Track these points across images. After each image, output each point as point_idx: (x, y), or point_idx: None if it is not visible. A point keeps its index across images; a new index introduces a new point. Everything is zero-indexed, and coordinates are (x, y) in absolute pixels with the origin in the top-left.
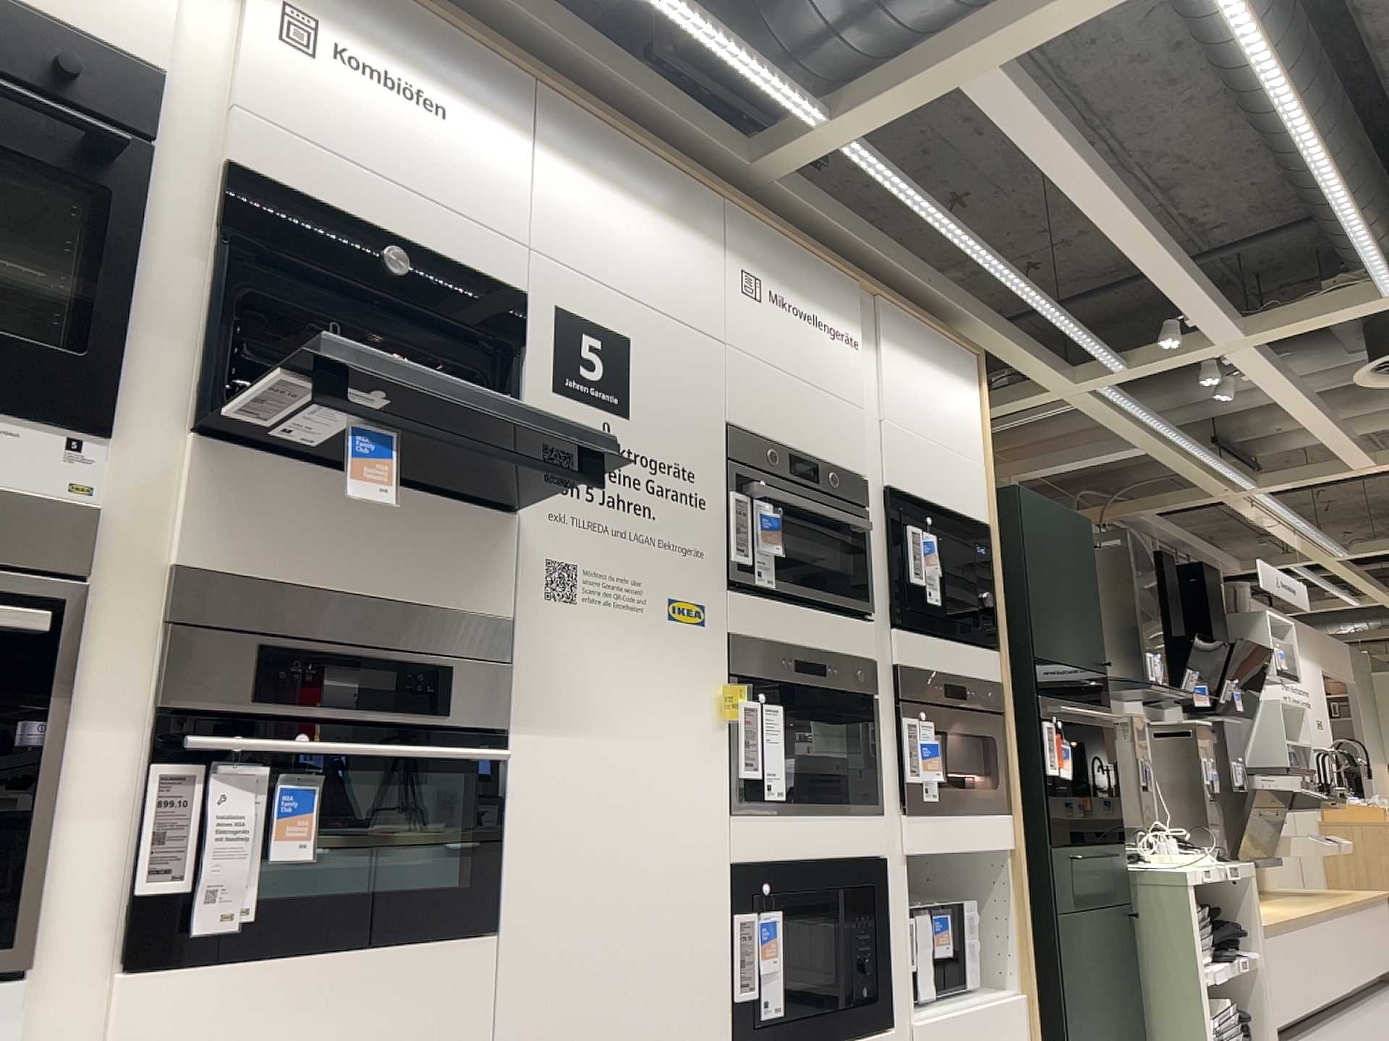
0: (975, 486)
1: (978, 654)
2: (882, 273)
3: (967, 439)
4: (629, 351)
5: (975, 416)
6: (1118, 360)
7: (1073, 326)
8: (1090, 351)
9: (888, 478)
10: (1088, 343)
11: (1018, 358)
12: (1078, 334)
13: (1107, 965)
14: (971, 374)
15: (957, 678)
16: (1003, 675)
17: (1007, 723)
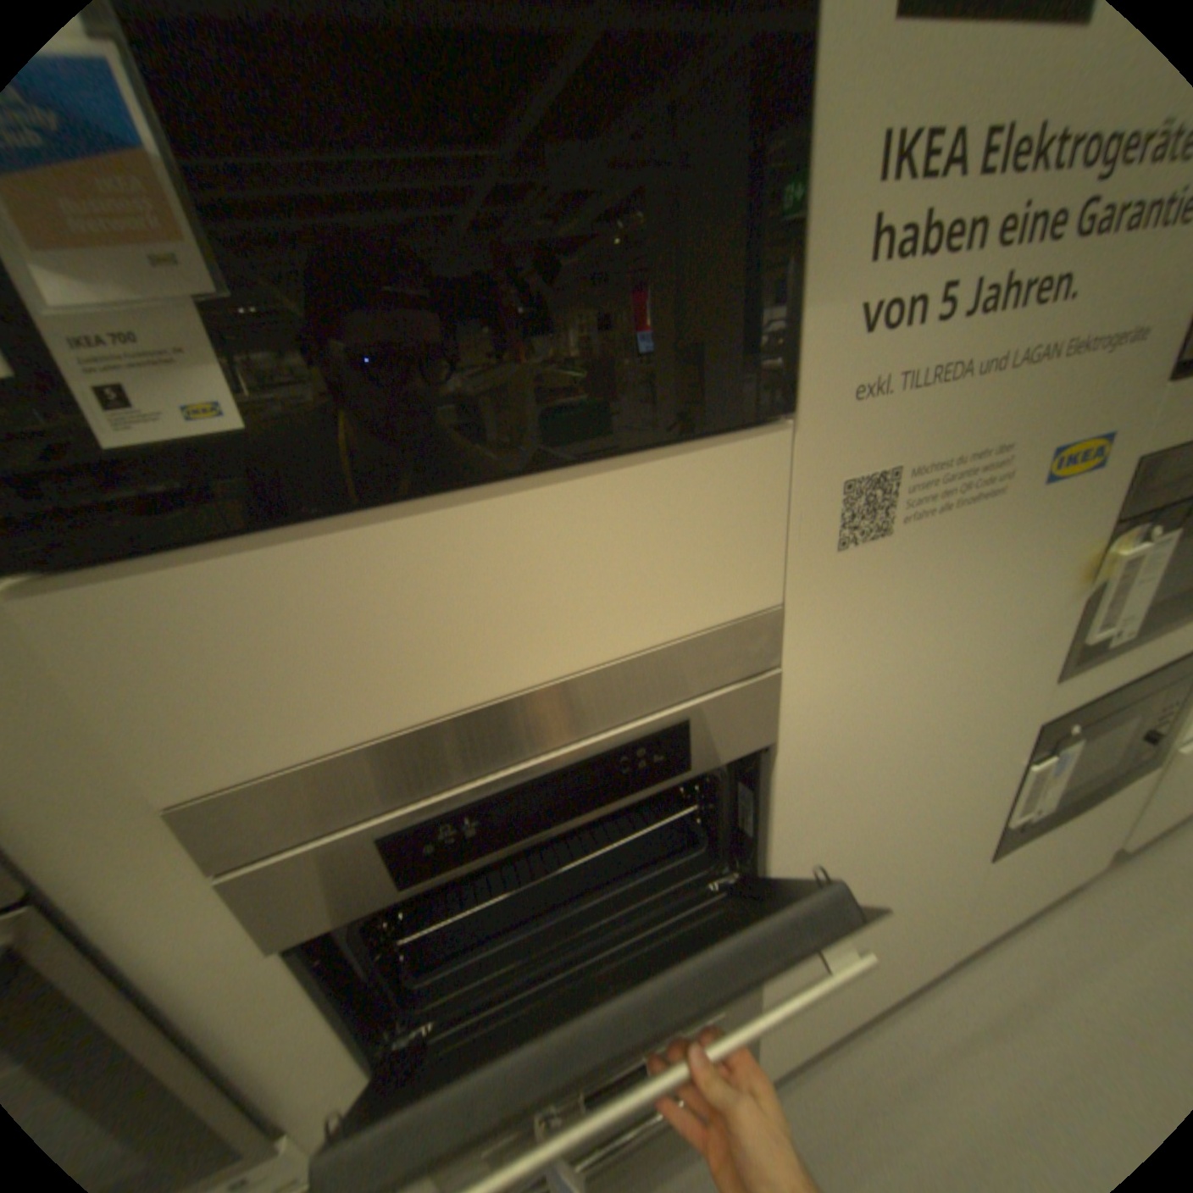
0: None
1: None
2: None
3: None
4: None
5: None
6: None
7: None
8: None
9: None
10: None
11: None
12: None
13: None
14: None
15: None
16: None
17: None
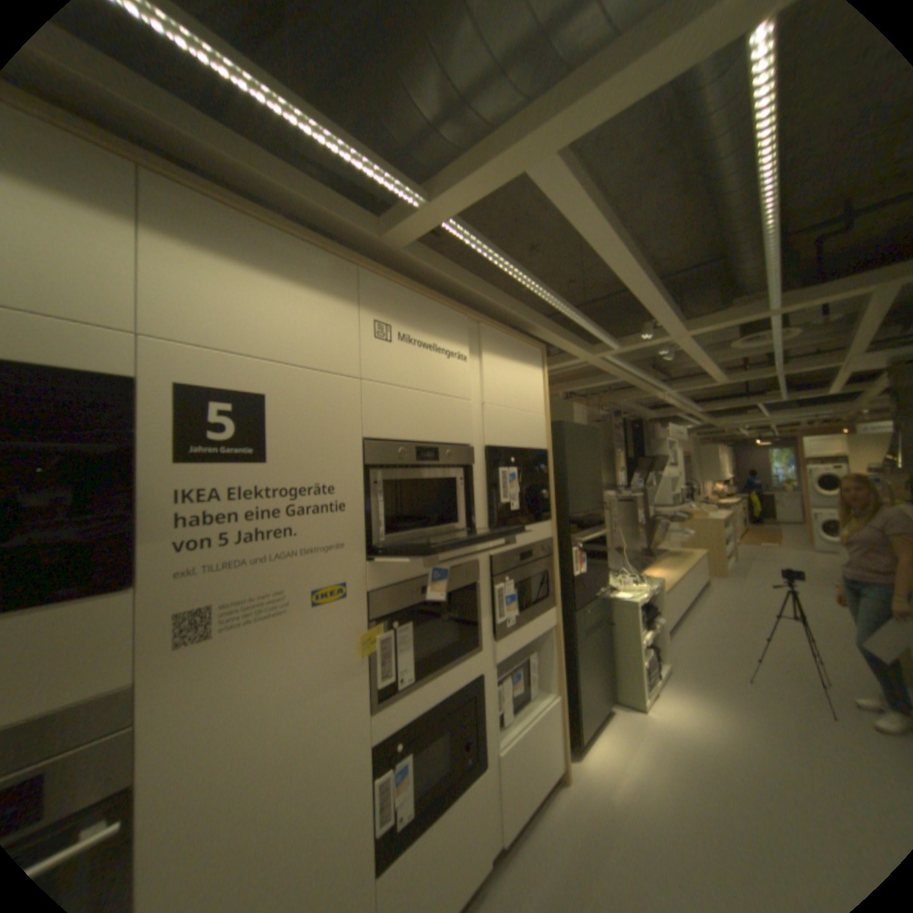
0: (539, 429)
1: (539, 528)
2: (485, 306)
3: (535, 403)
4: (266, 407)
5: (540, 387)
6: (619, 344)
7: (597, 329)
8: (605, 340)
9: (487, 442)
10: (604, 337)
11: (566, 345)
12: (600, 333)
13: (600, 655)
14: (539, 362)
15: (527, 547)
16: (553, 533)
17: (554, 560)
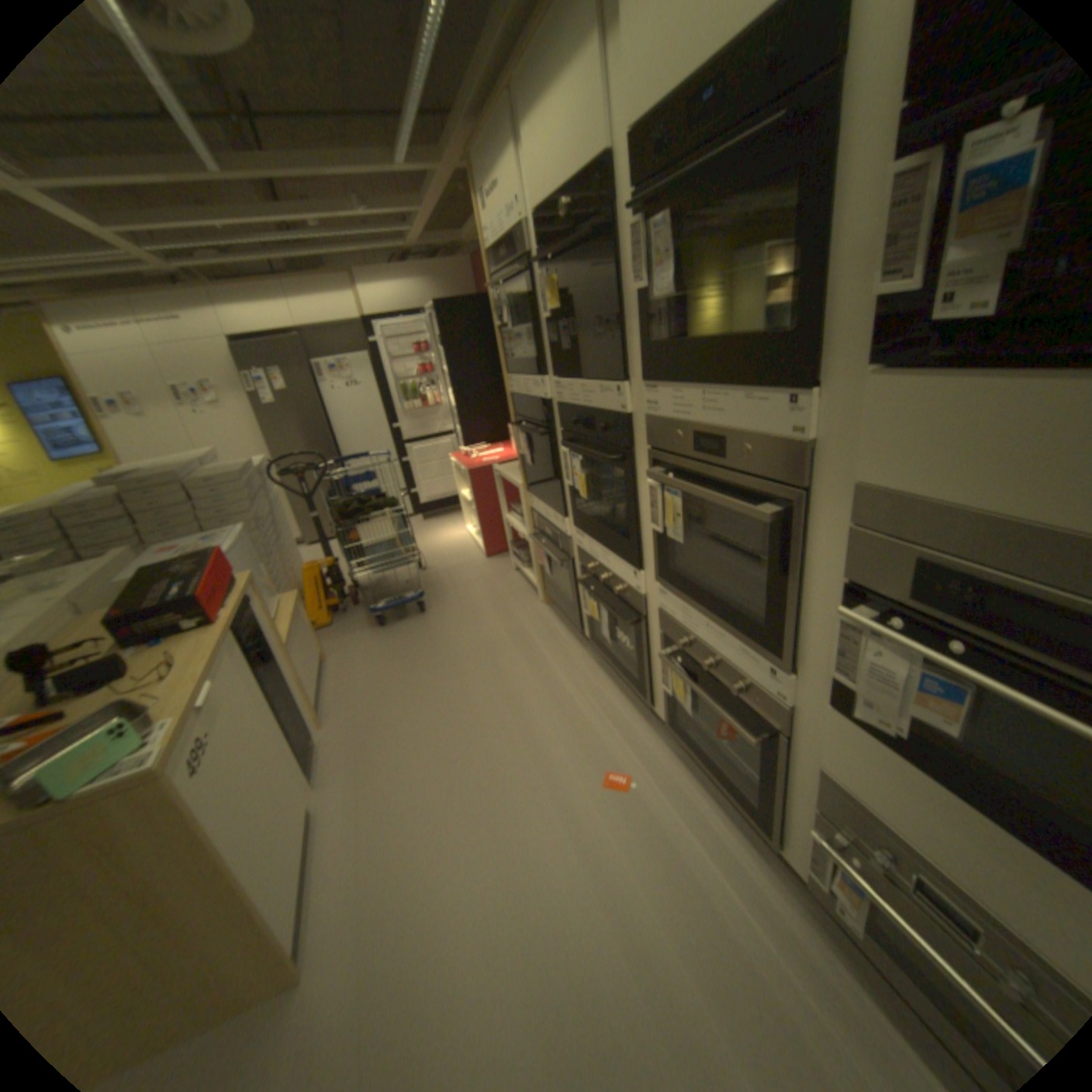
0: None
1: None
2: None
3: None
4: None
5: None
6: None
7: None
8: None
9: None
10: None
11: None
12: None
13: None
14: None
15: None
16: None
17: None
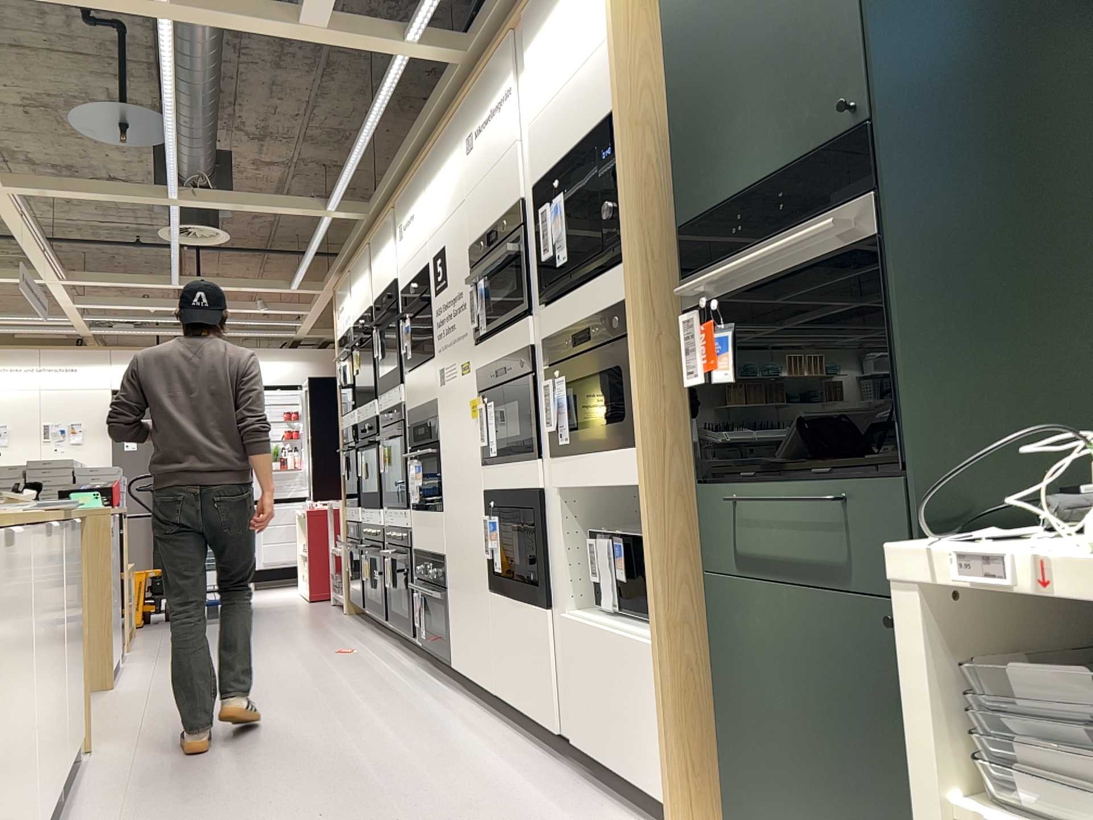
0: (602, 78)
1: (607, 281)
2: None
3: (594, 31)
4: (445, 252)
5: None
6: None
7: None
8: None
9: (534, 179)
10: None
11: None
12: None
13: (840, 692)
14: None
15: (589, 321)
16: (633, 285)
17: (639, 342)
